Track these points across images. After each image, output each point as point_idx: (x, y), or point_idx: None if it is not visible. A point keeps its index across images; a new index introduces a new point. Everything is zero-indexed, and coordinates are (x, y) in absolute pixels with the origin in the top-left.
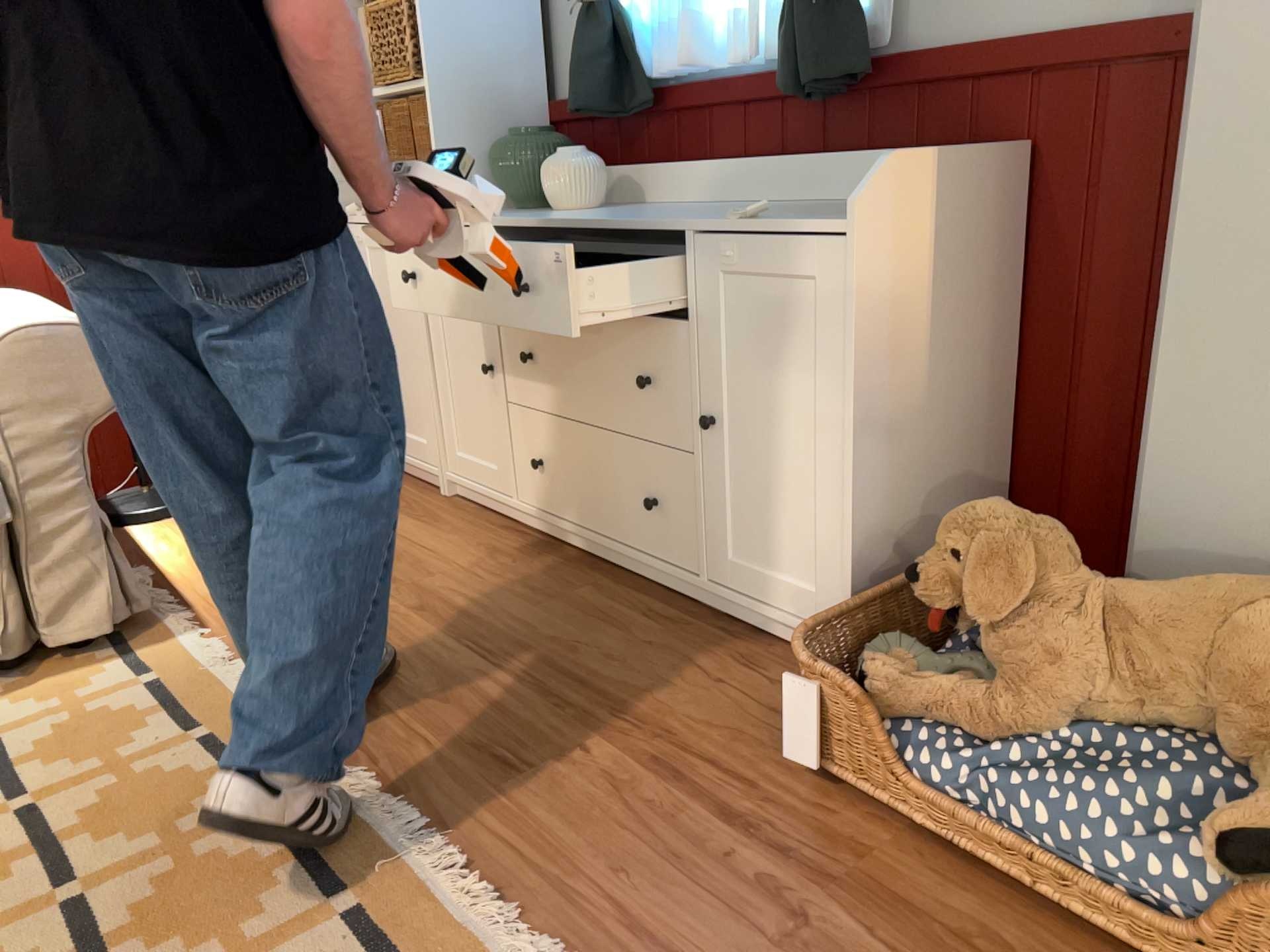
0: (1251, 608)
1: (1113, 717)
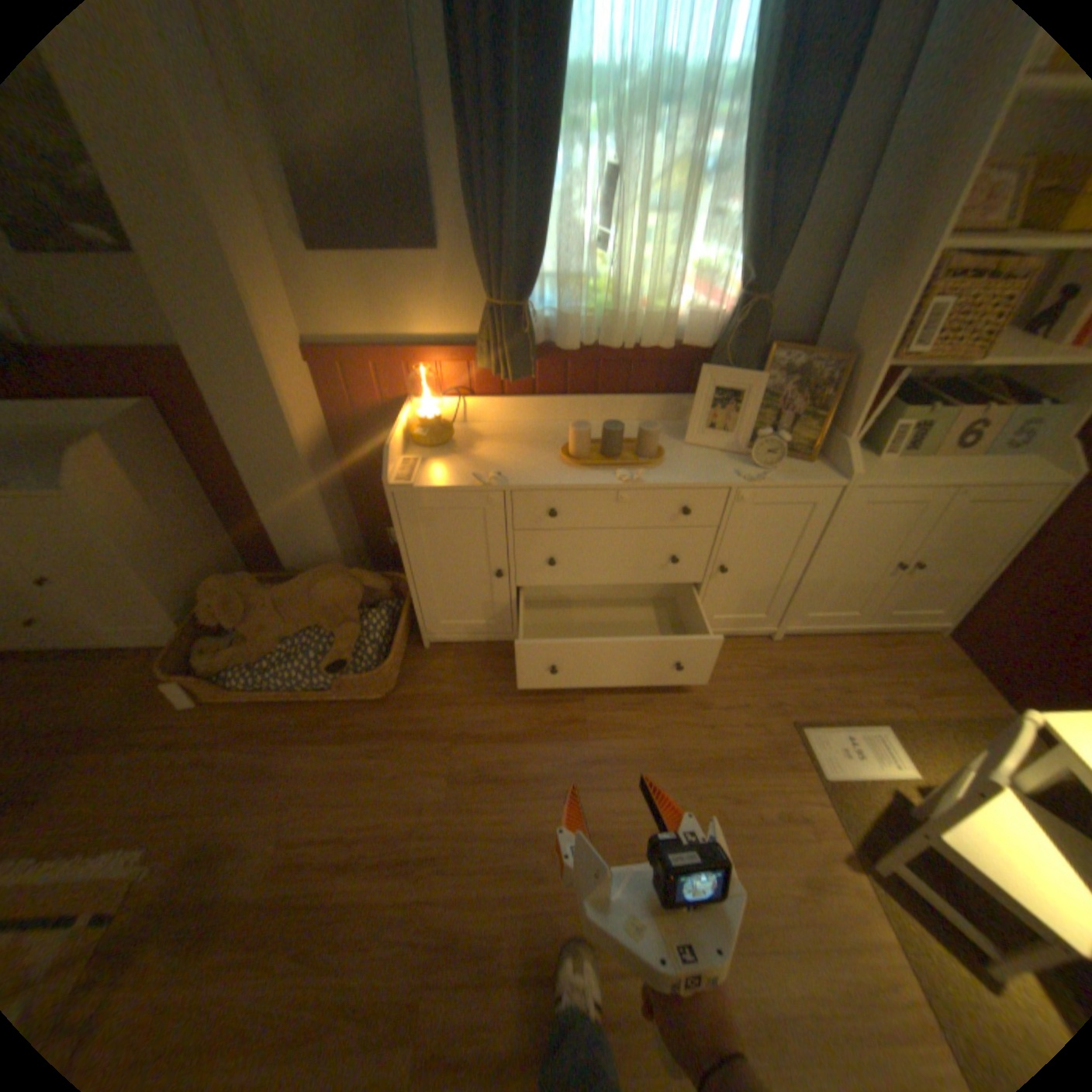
0: (315, 587)
1: (291, 635)
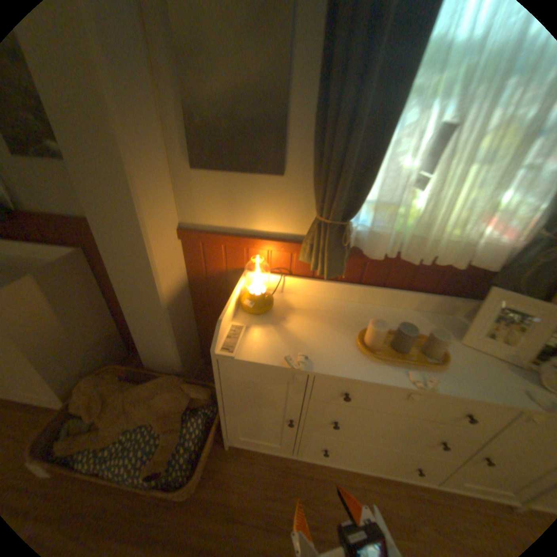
0: (154, 397)
1: (130, 430)
